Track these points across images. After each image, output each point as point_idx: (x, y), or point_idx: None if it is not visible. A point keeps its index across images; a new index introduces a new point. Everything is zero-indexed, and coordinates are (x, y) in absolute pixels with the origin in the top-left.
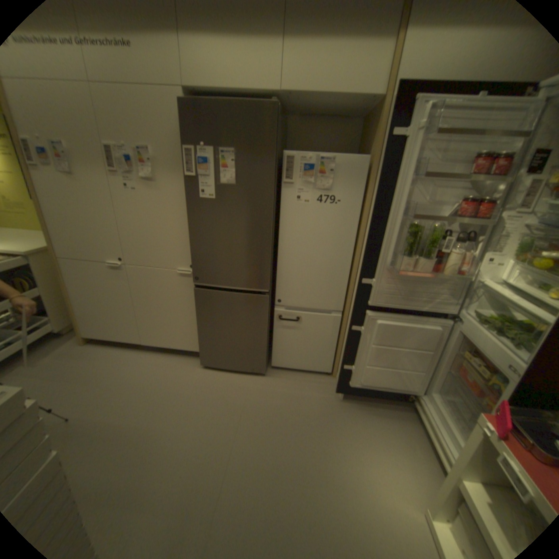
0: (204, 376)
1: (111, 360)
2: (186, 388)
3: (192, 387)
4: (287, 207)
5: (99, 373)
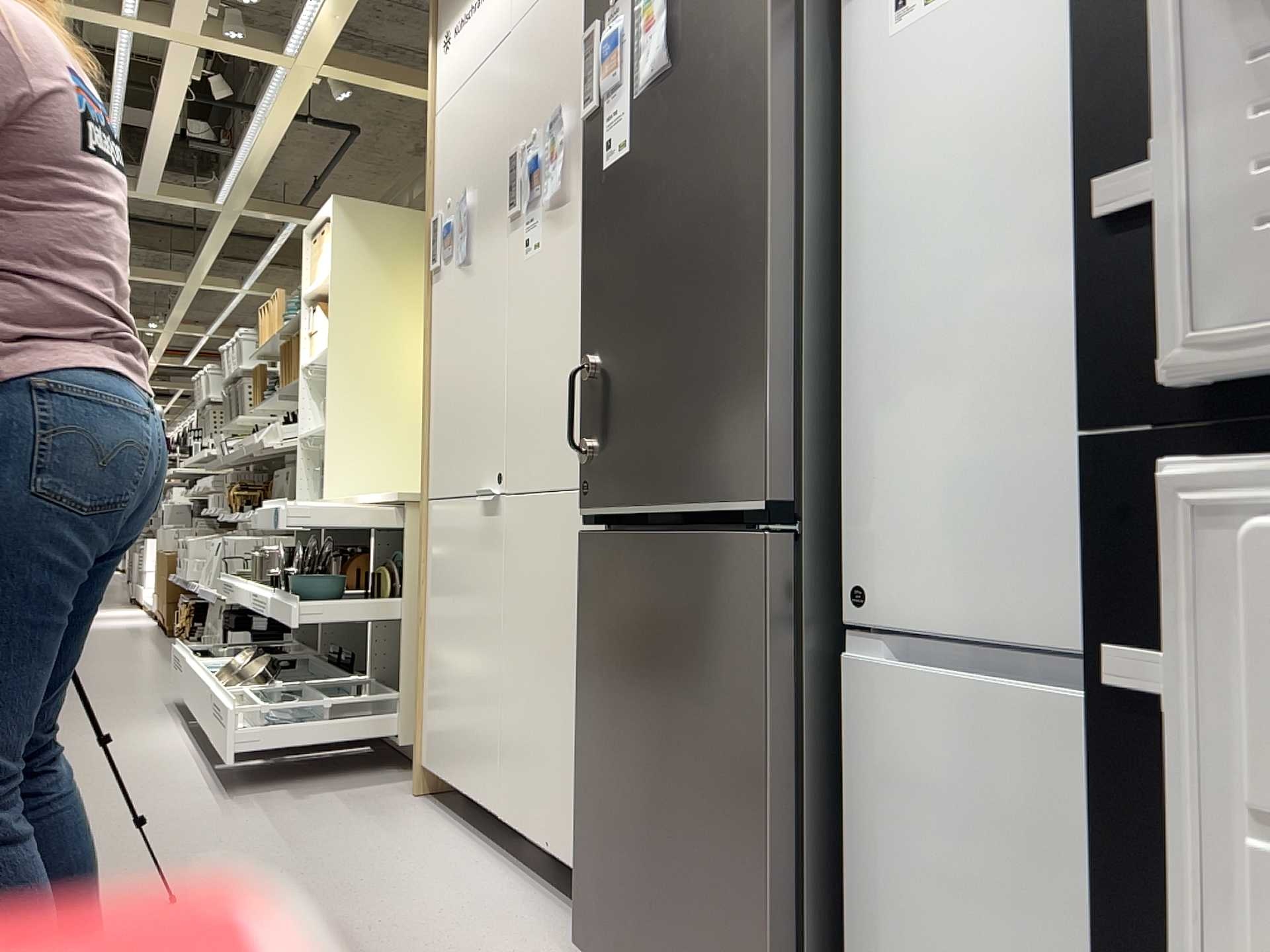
0: None
1: (414, 843)
2: None
3: None
4: (868, 74)
5: (354, 856)
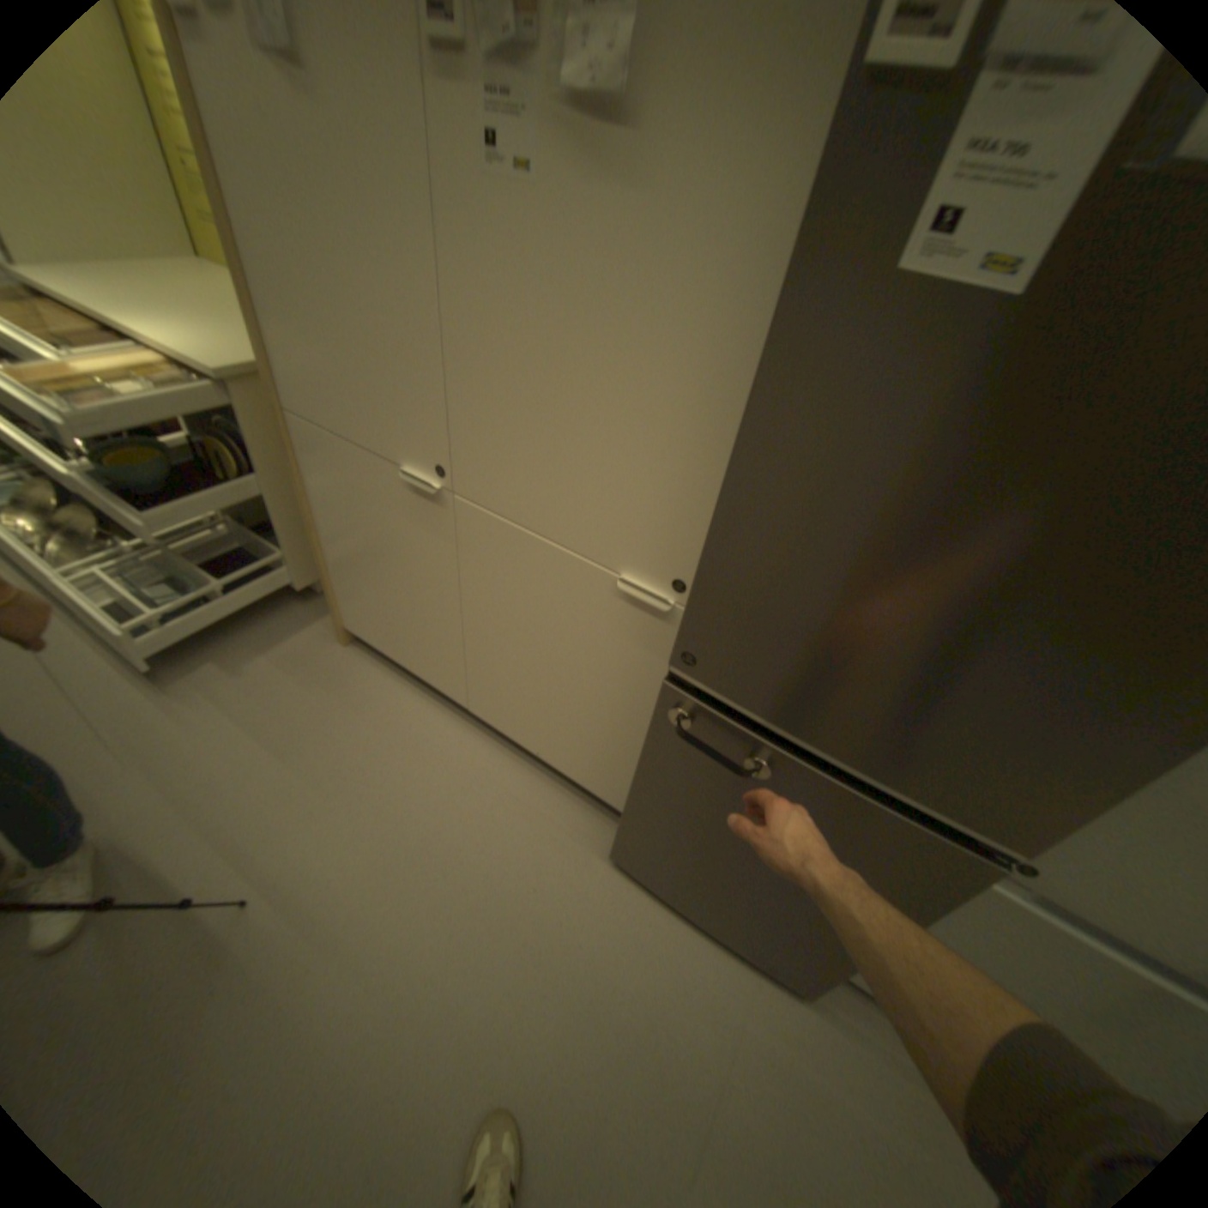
0: (613, 902)
1: (392, 723)
2: (551, 932)
3: (570, 936)
4: None
5: (355, 760)
